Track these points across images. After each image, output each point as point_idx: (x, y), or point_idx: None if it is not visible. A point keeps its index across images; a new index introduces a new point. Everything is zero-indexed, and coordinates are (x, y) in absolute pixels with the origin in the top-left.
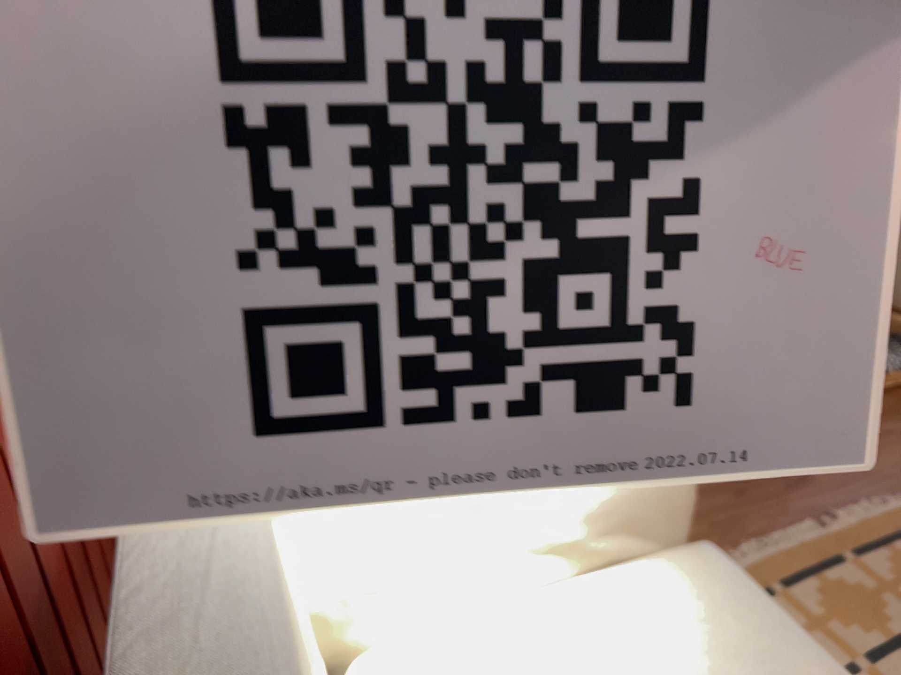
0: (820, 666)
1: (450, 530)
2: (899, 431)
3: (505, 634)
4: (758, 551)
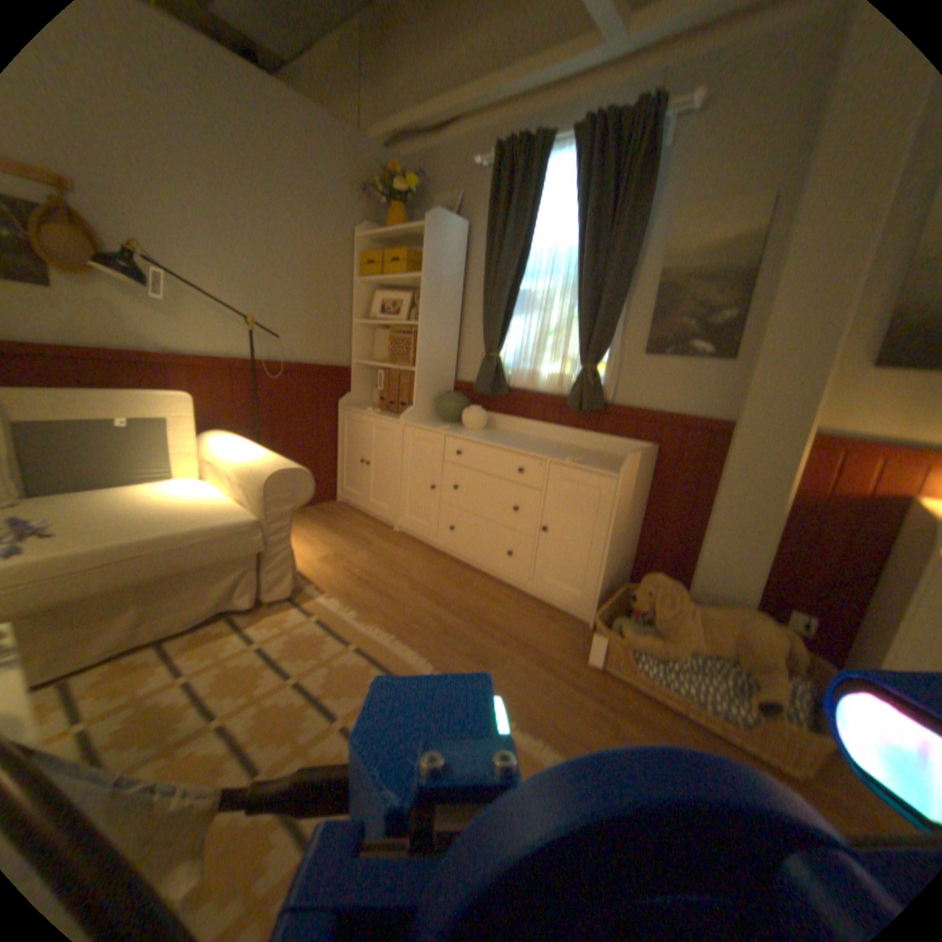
0: (174, 532)
1: (223, 455)
2: (626, 732)
3: (204, 491)
4: (389, 640)
